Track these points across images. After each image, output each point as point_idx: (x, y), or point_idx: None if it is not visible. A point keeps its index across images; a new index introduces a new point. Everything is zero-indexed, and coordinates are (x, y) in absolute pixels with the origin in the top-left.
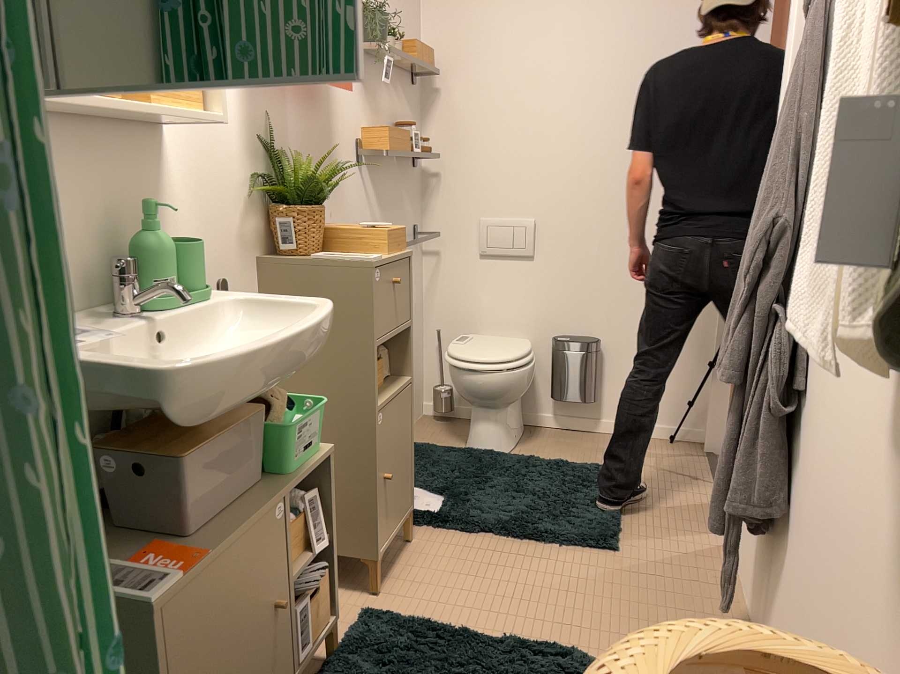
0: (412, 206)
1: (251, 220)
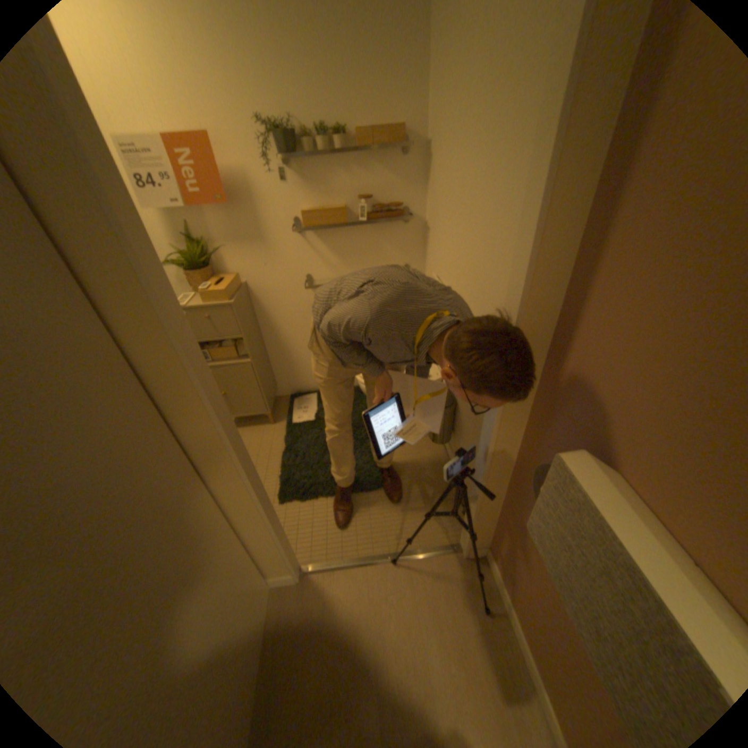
0: (398, 248)
1: (177, 270)
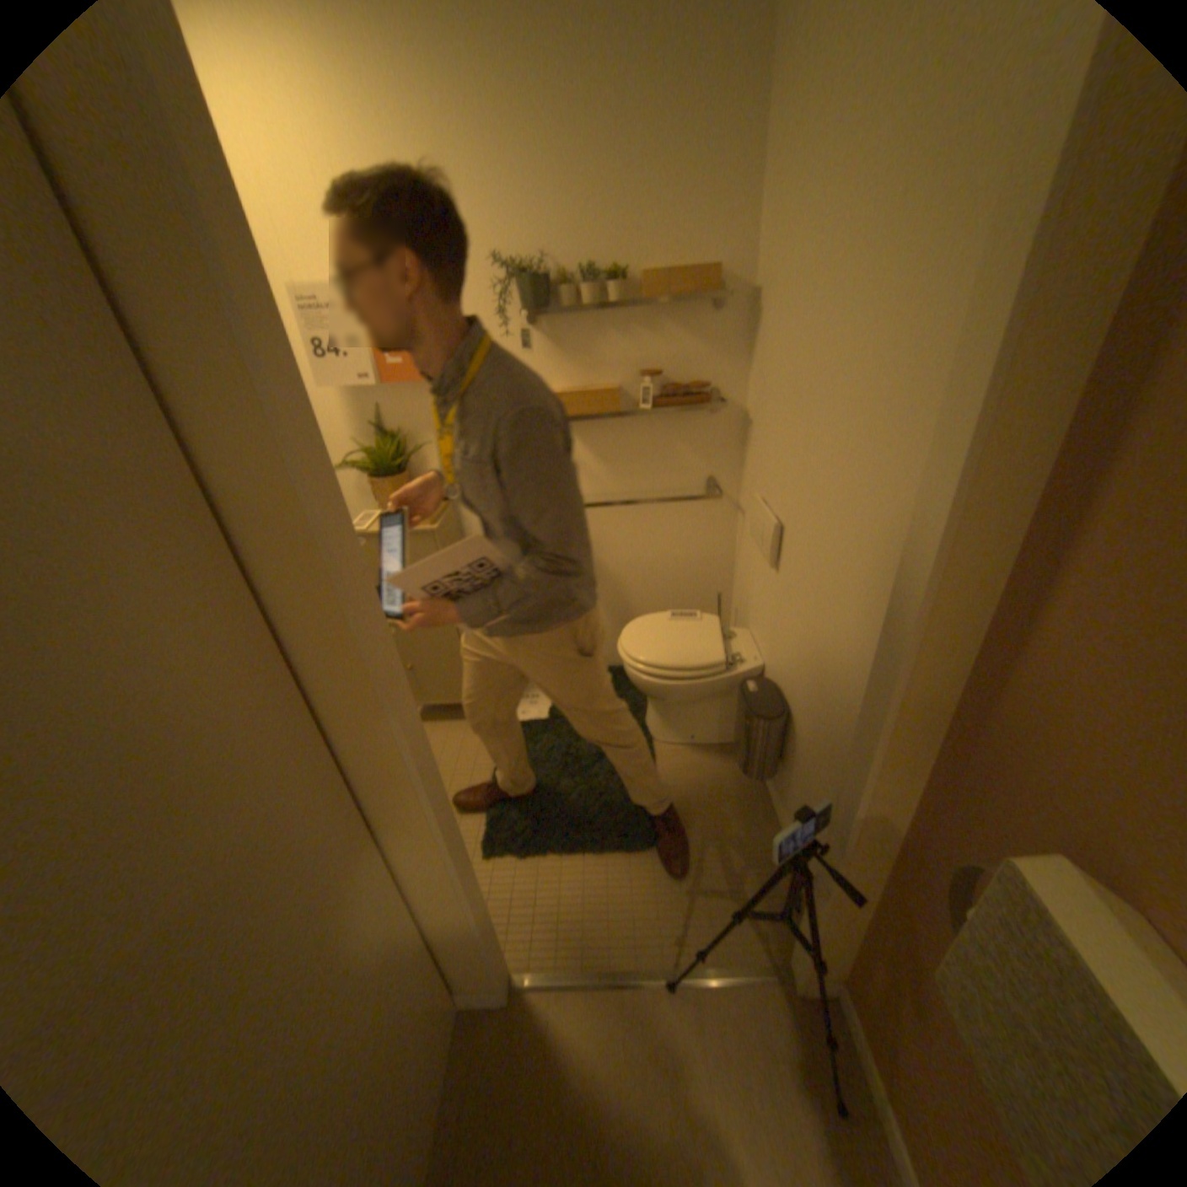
0: (700, 451)
1: (359, 475)
